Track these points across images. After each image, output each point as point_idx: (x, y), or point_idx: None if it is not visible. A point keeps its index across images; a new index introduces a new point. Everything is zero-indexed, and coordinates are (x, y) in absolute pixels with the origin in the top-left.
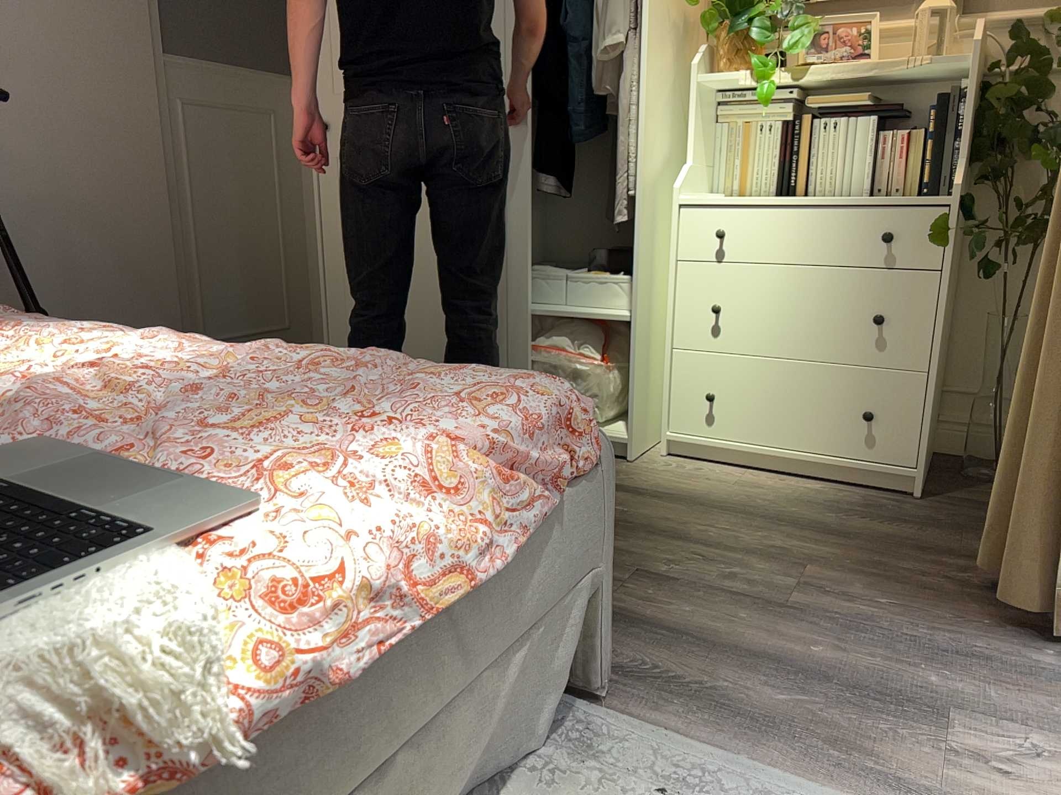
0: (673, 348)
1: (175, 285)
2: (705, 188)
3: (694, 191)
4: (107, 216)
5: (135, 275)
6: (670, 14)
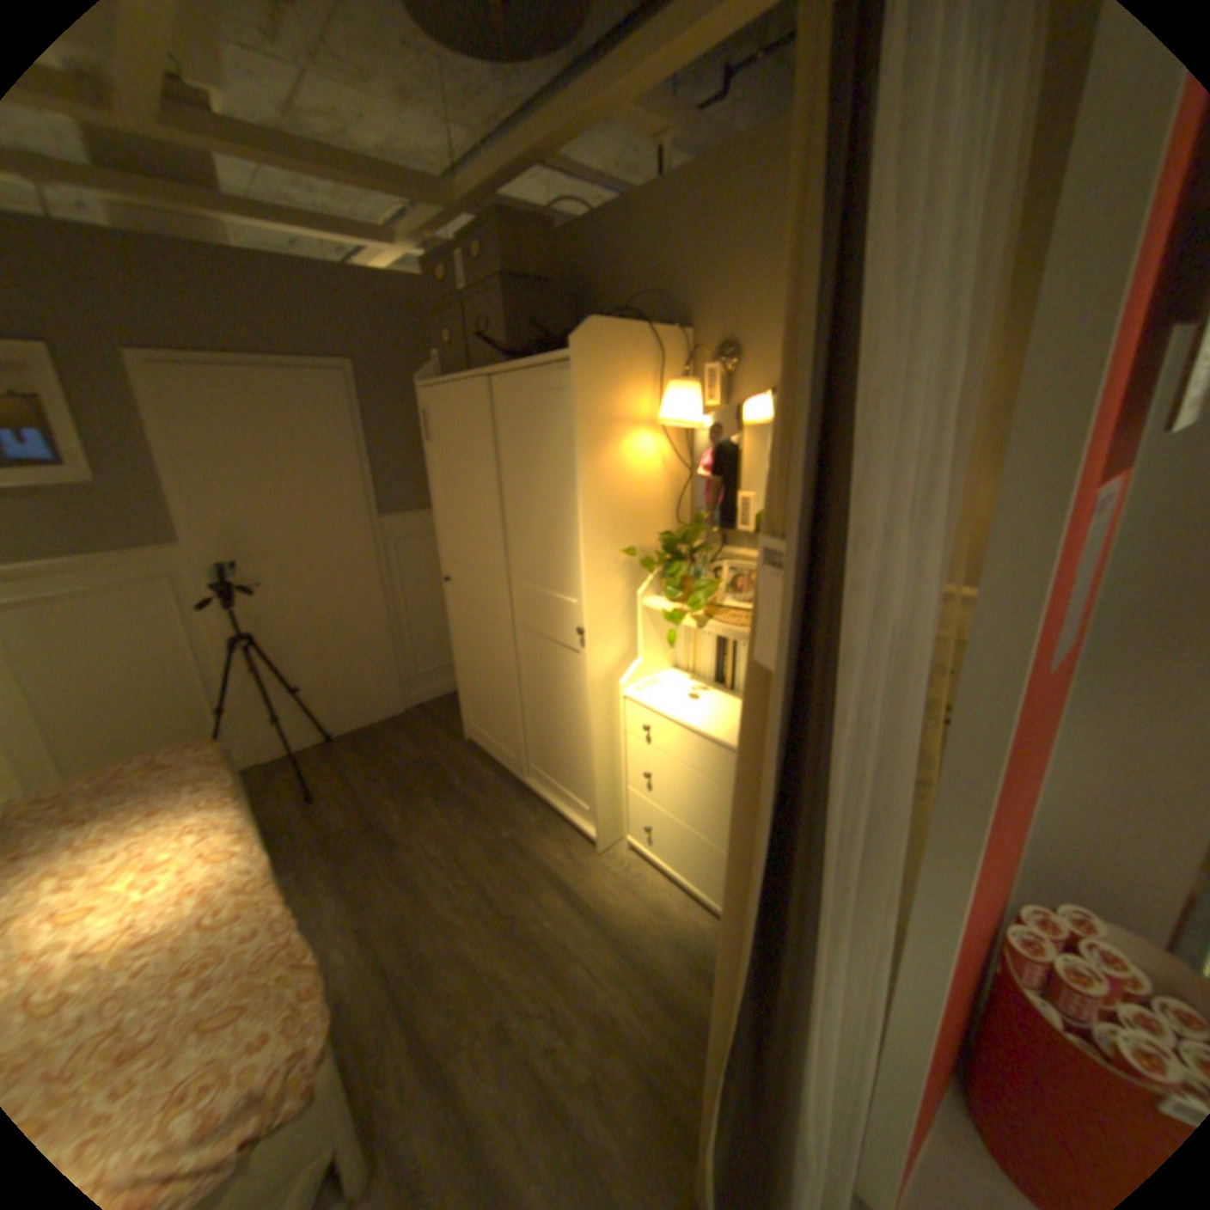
0: (626, 784)
1: (387, 650)
2: (665, 664)
3: (641, 681)
4: (339, 621)
5: (360, 650)
6: (619, 559)
